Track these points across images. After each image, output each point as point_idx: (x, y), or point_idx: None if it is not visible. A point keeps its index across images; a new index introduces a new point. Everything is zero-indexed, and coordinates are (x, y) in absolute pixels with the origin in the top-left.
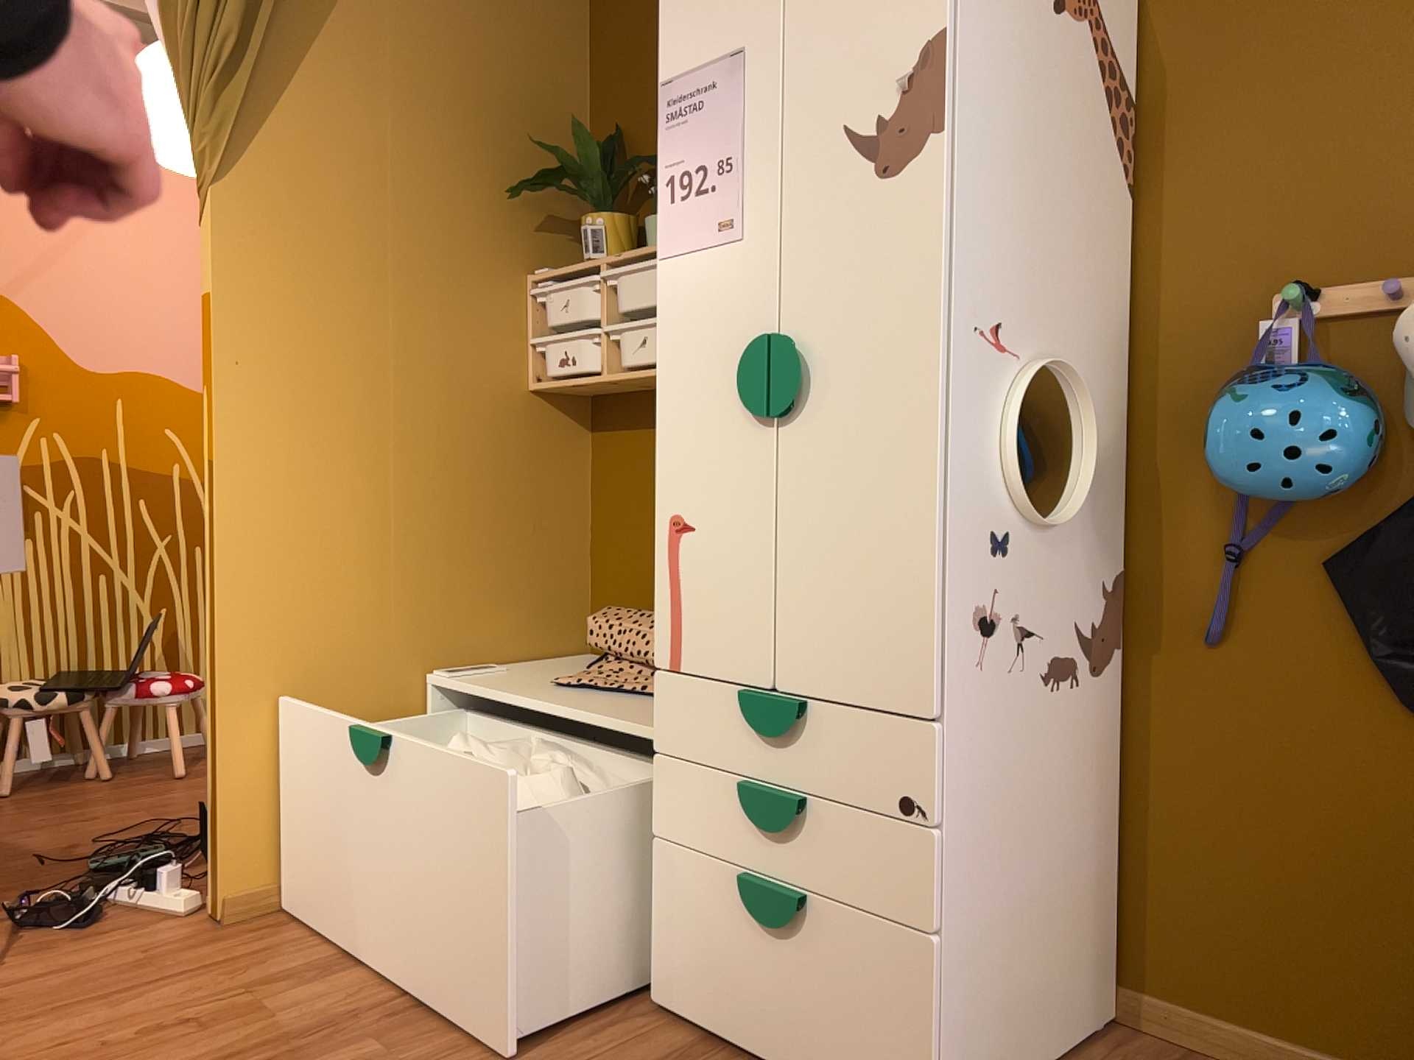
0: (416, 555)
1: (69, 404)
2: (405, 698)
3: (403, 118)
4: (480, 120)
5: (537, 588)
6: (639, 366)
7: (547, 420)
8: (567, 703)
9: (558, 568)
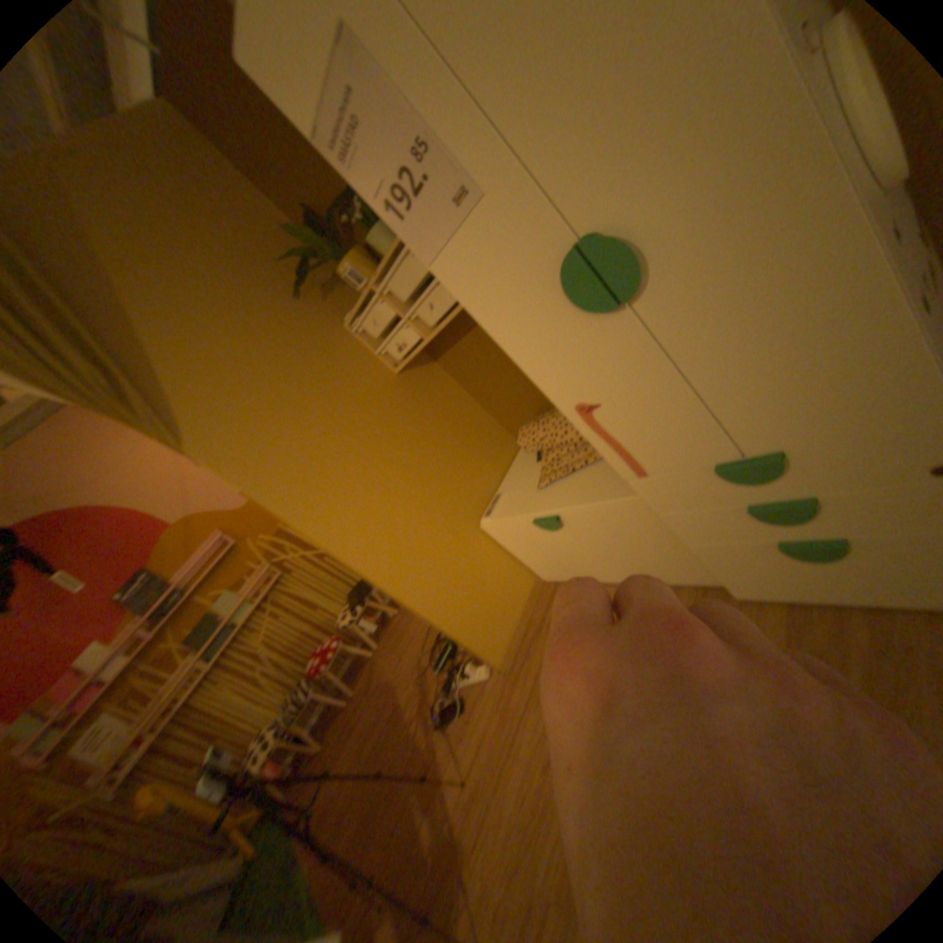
0: (431, 485)
1: (250, 522)
2: (482, 536)
3: (214, 313)
4: (244, 273)
5: (481, 443)
6: (442, 318)
7: (417, 375)
8: (564, 499)
9: (480, 426)
